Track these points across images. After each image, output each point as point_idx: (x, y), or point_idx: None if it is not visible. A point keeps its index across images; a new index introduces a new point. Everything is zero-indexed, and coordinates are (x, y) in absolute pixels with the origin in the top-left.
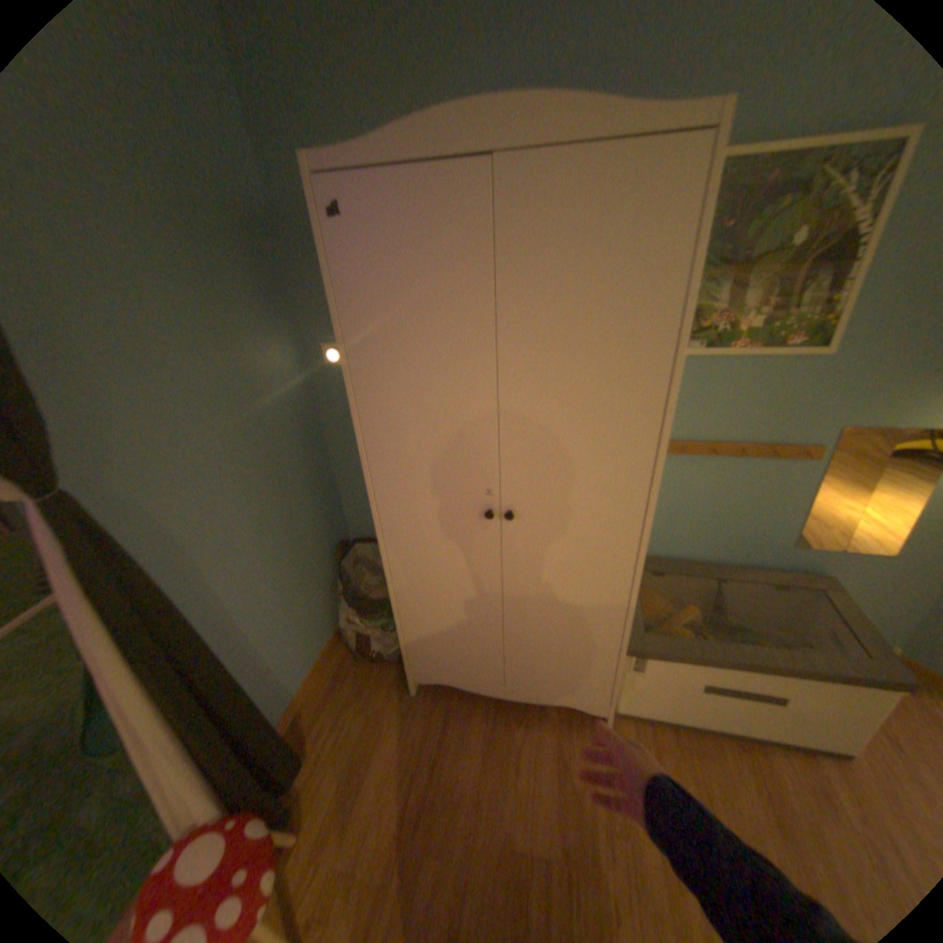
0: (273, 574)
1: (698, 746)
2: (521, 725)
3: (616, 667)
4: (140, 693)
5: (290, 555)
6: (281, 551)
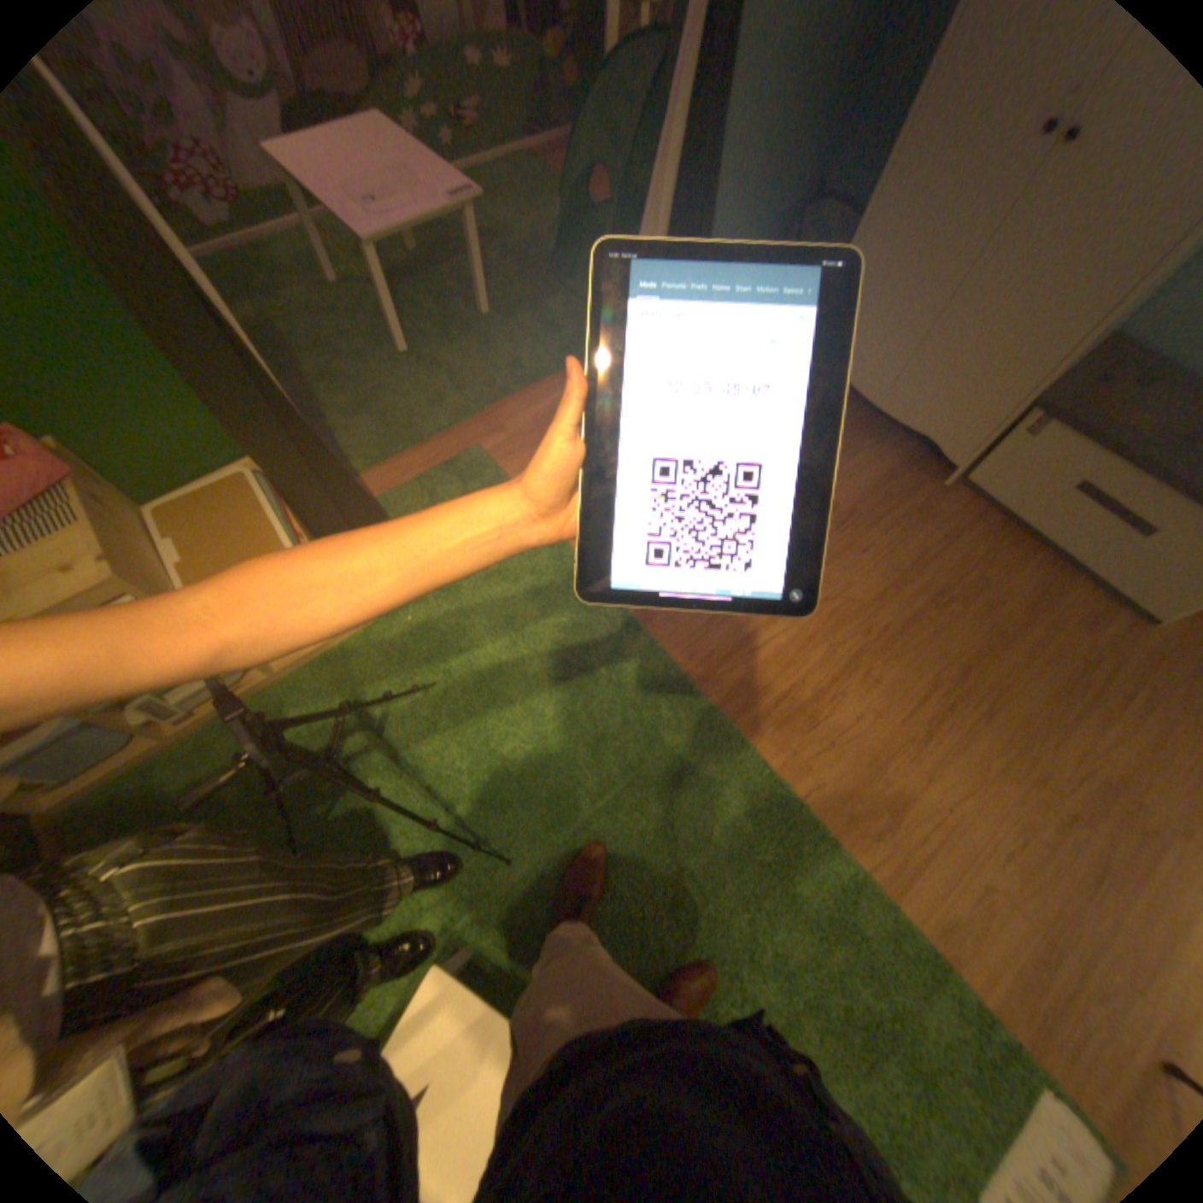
0: (761, 161)
1: (1017, 539)
2: (873, 440)
3: (1008, 427)
4: (674, 165)
5: (781, 152)
6: (779, 138)
